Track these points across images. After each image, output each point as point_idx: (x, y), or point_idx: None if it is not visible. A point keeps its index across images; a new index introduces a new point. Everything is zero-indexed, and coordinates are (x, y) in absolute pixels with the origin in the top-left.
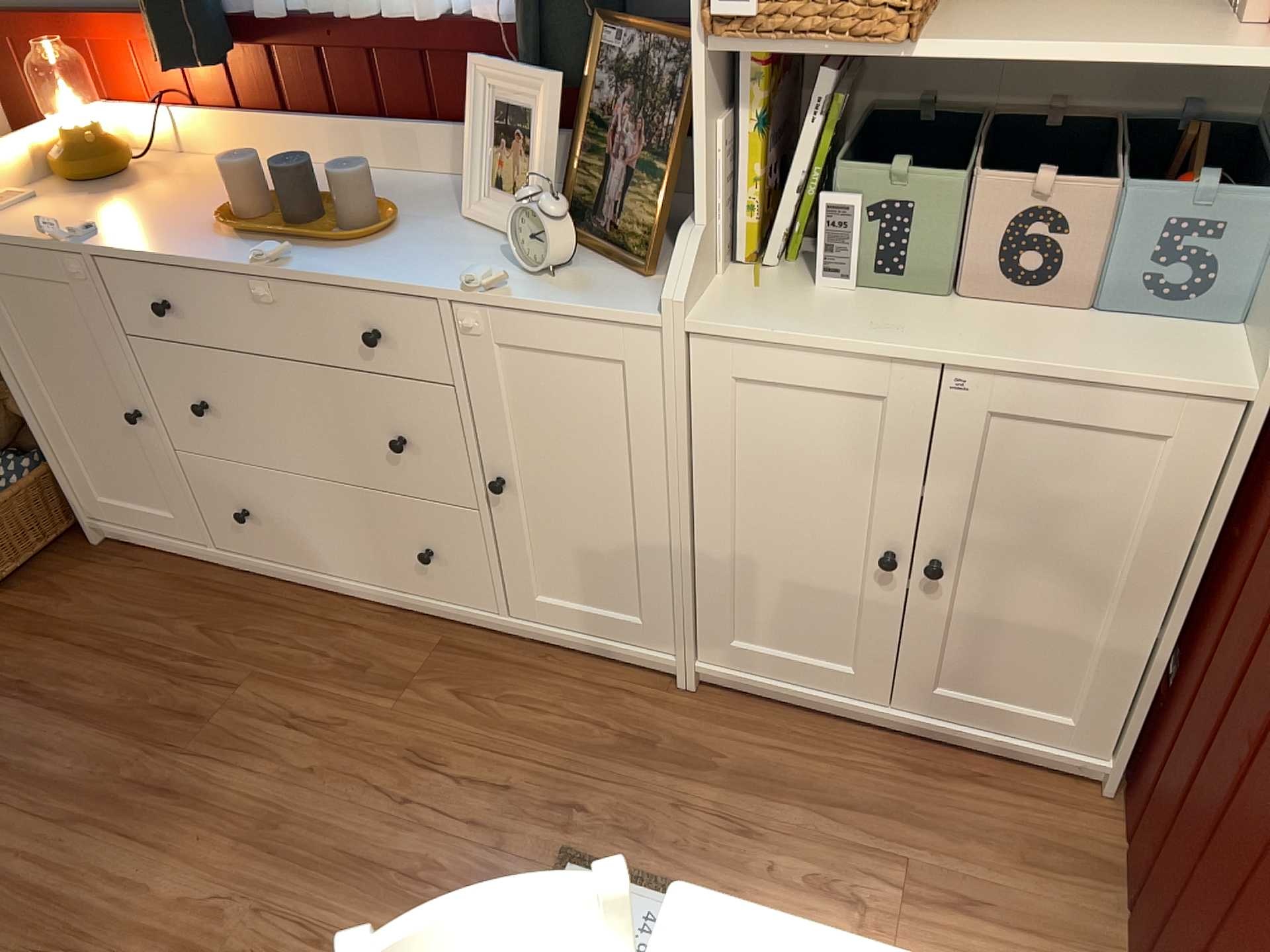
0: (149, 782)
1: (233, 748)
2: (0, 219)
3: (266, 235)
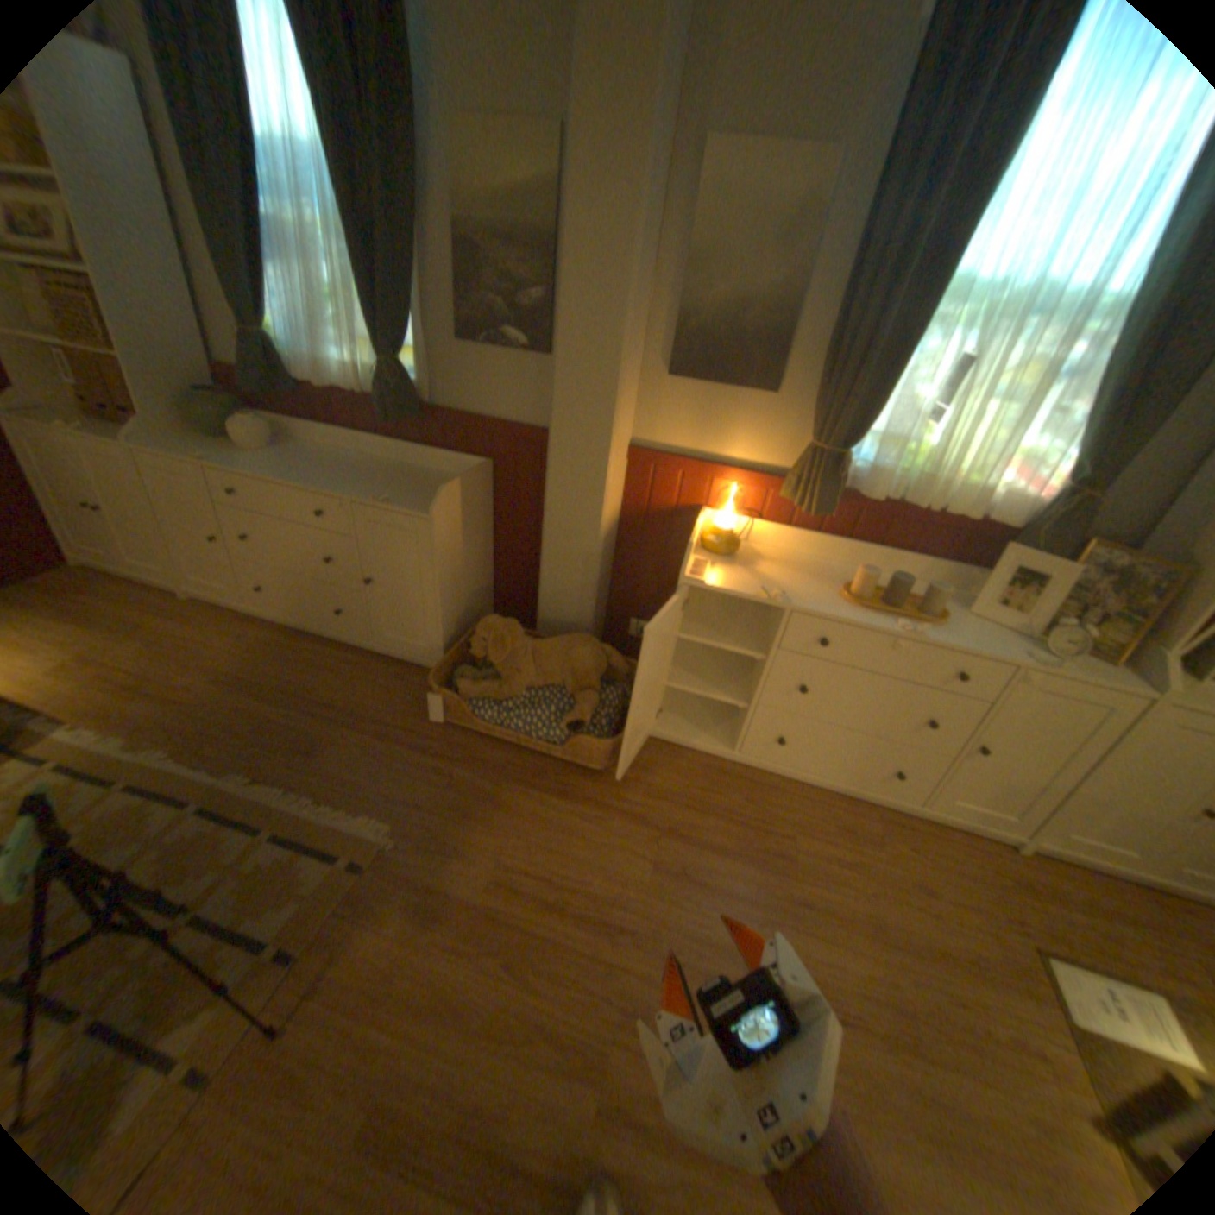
0: (791, 904)
1: (821, 884)
2: (706, 575)
3: (886, 610)
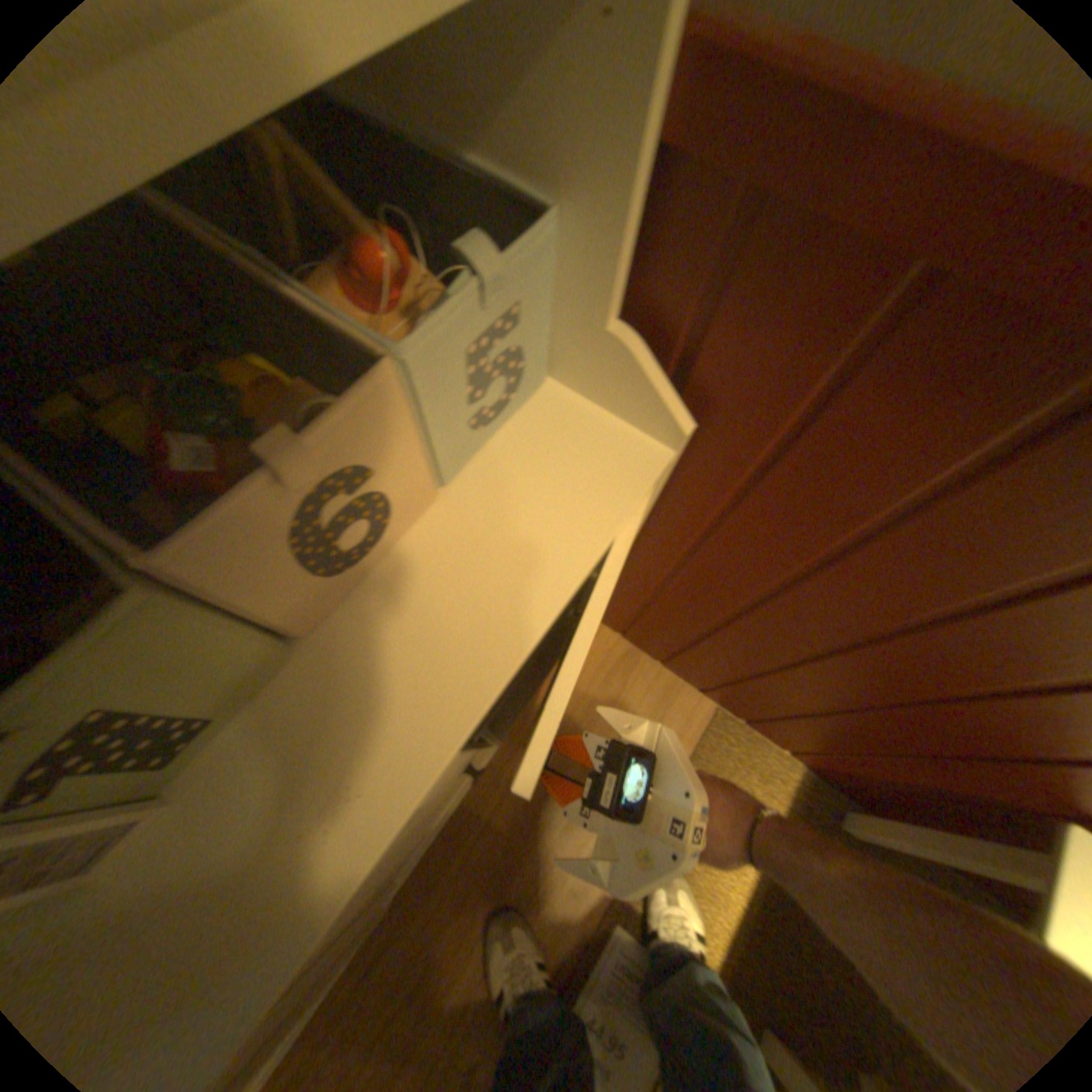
0: None
1: None
2: None
3: None
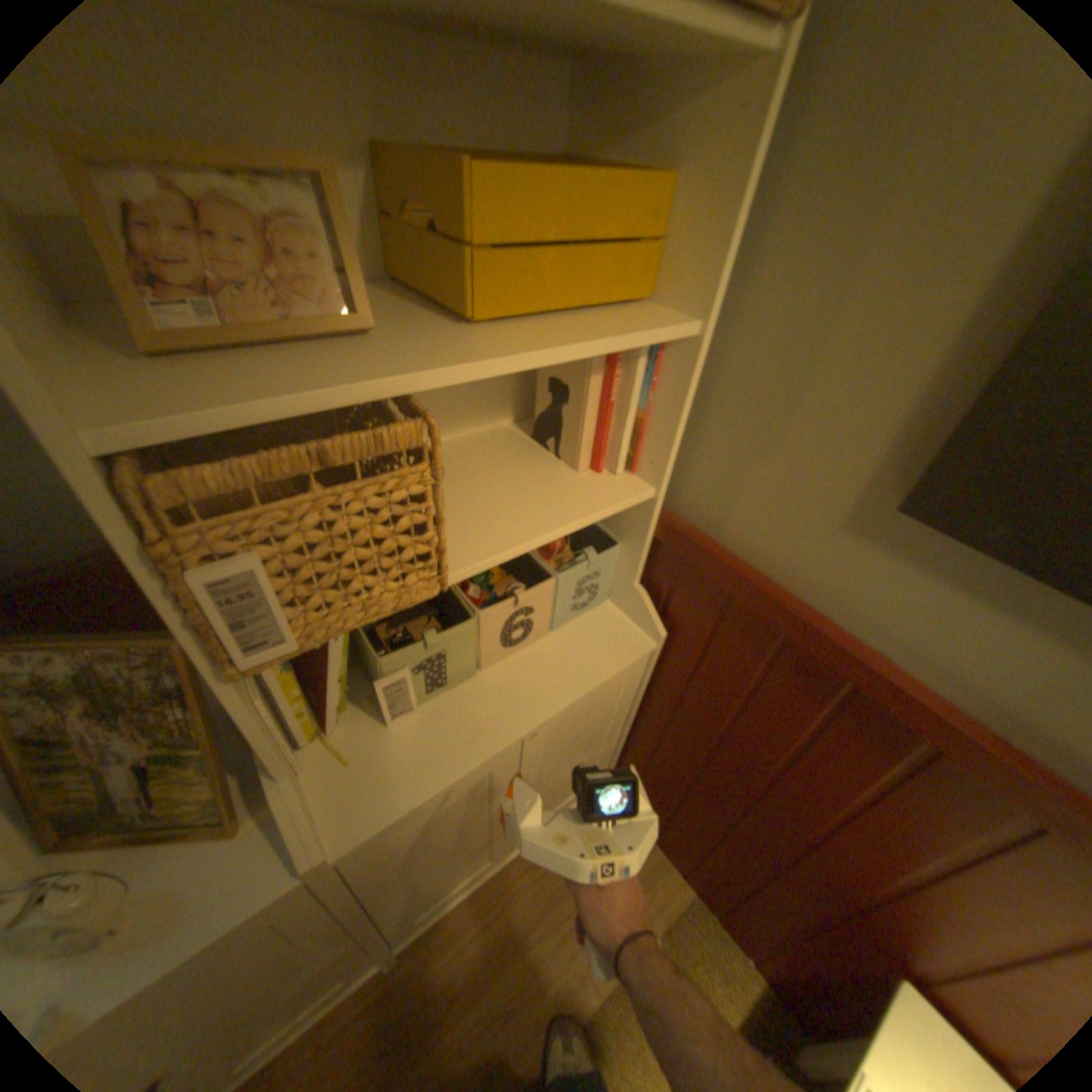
0: None
1: None
2: None
3: None
